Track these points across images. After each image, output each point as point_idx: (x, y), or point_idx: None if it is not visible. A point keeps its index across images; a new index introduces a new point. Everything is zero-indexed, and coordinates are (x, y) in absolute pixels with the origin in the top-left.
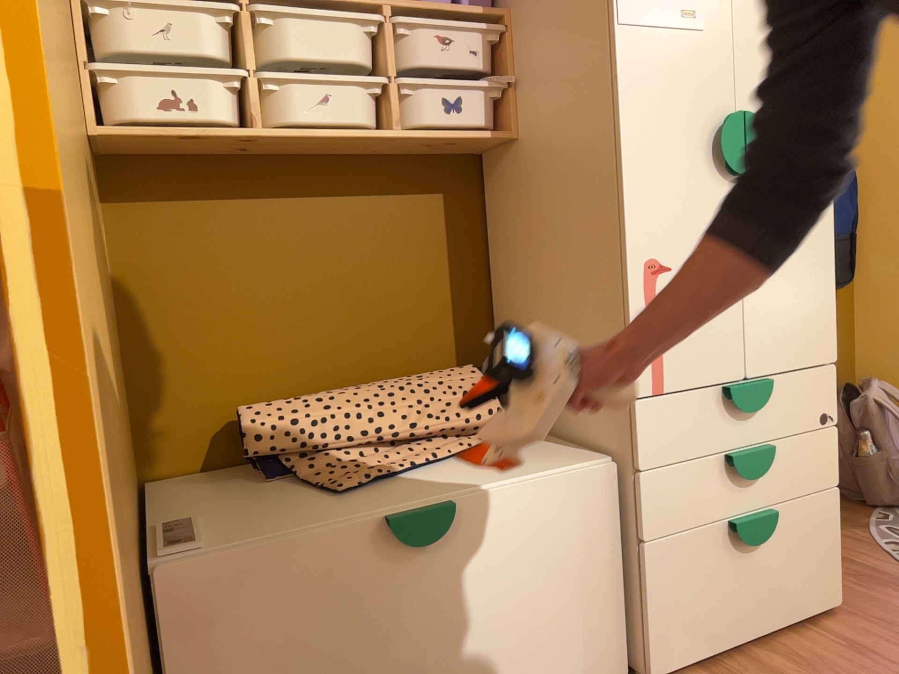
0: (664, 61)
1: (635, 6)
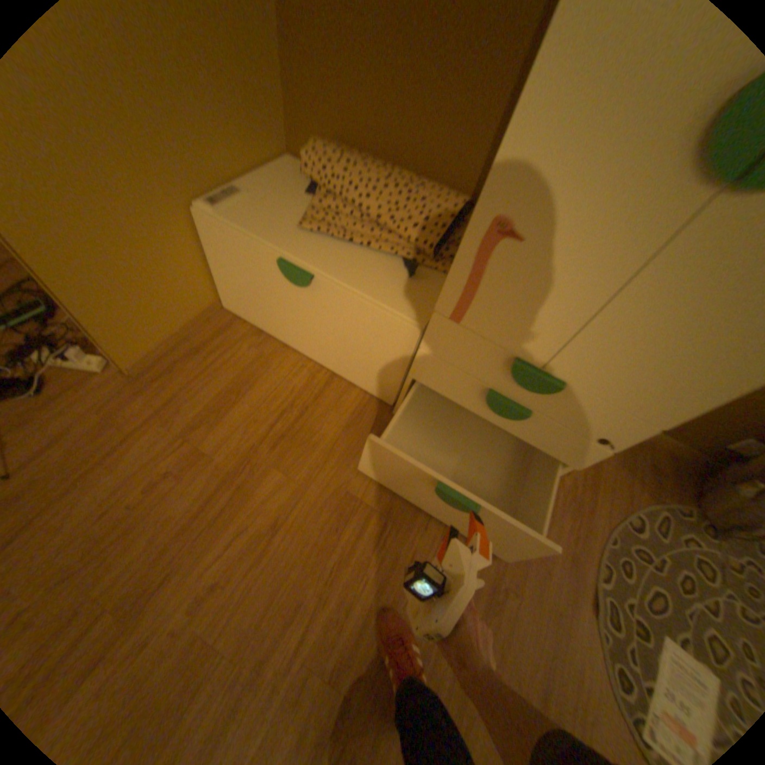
0: None
1: None
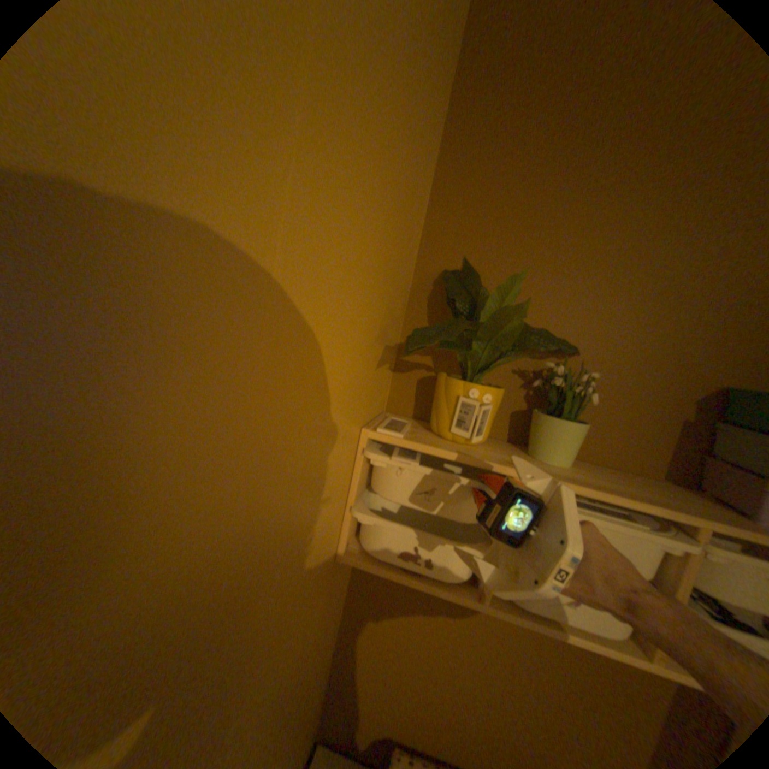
0: None
1: None
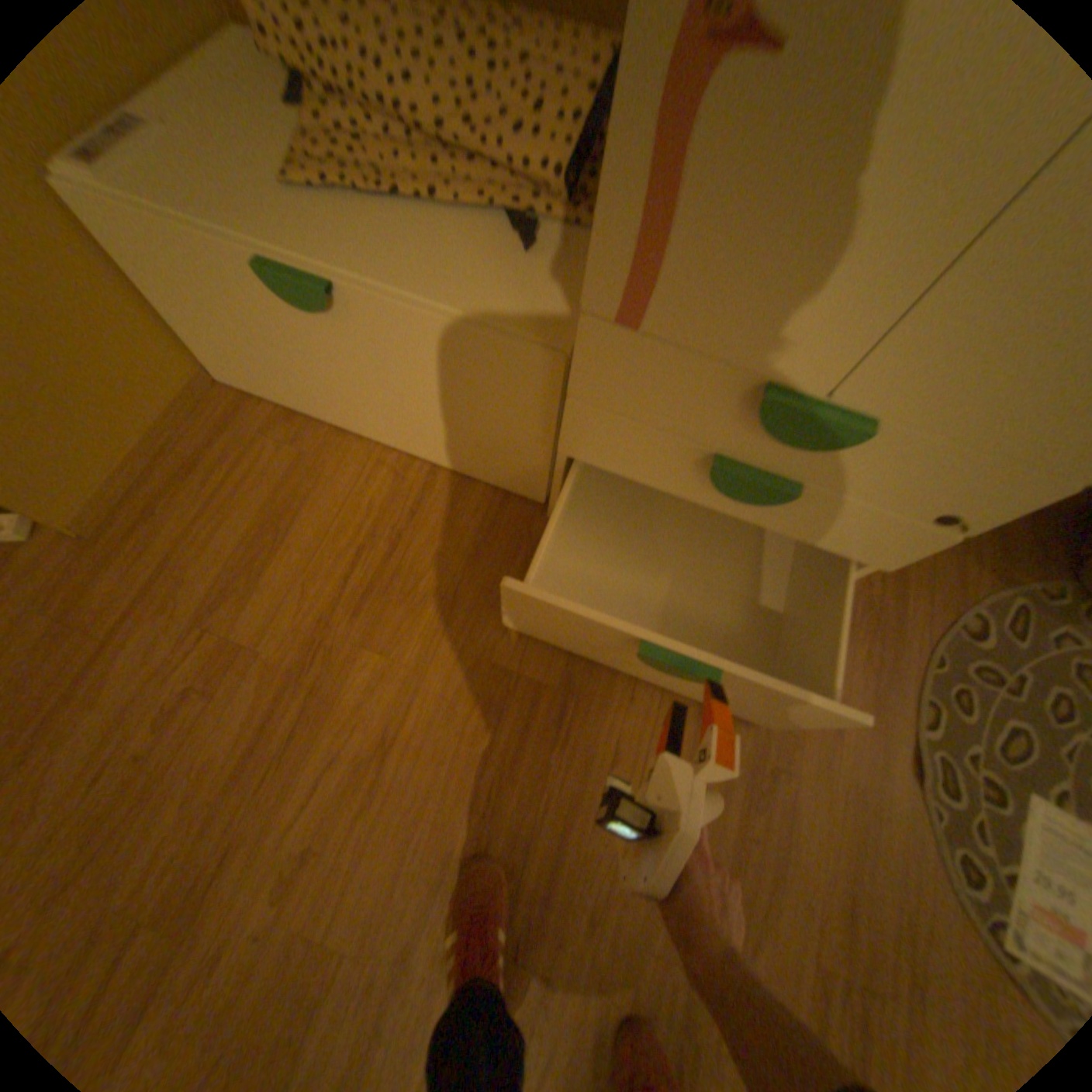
0: None
1: None
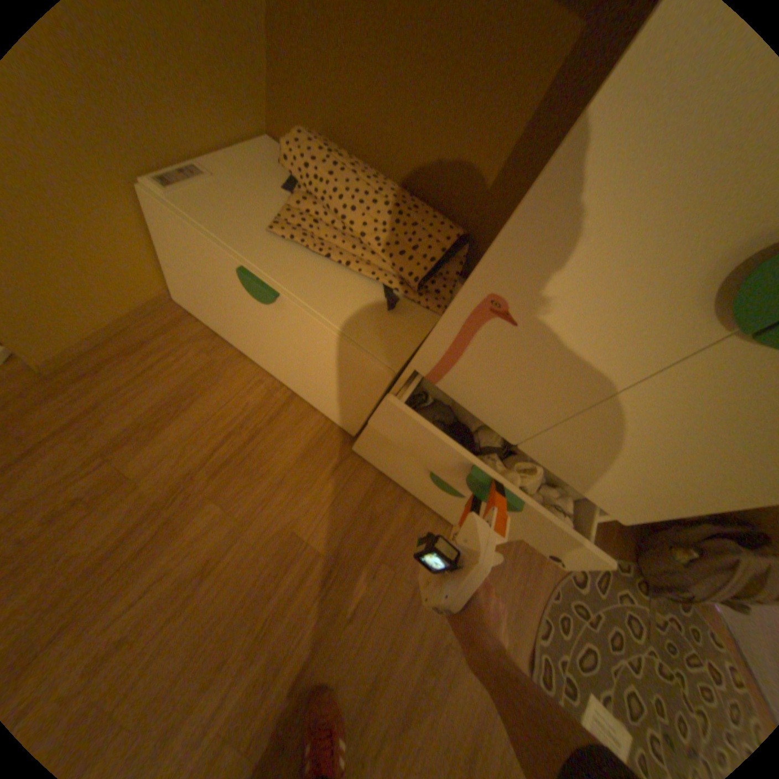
0: None
1: None
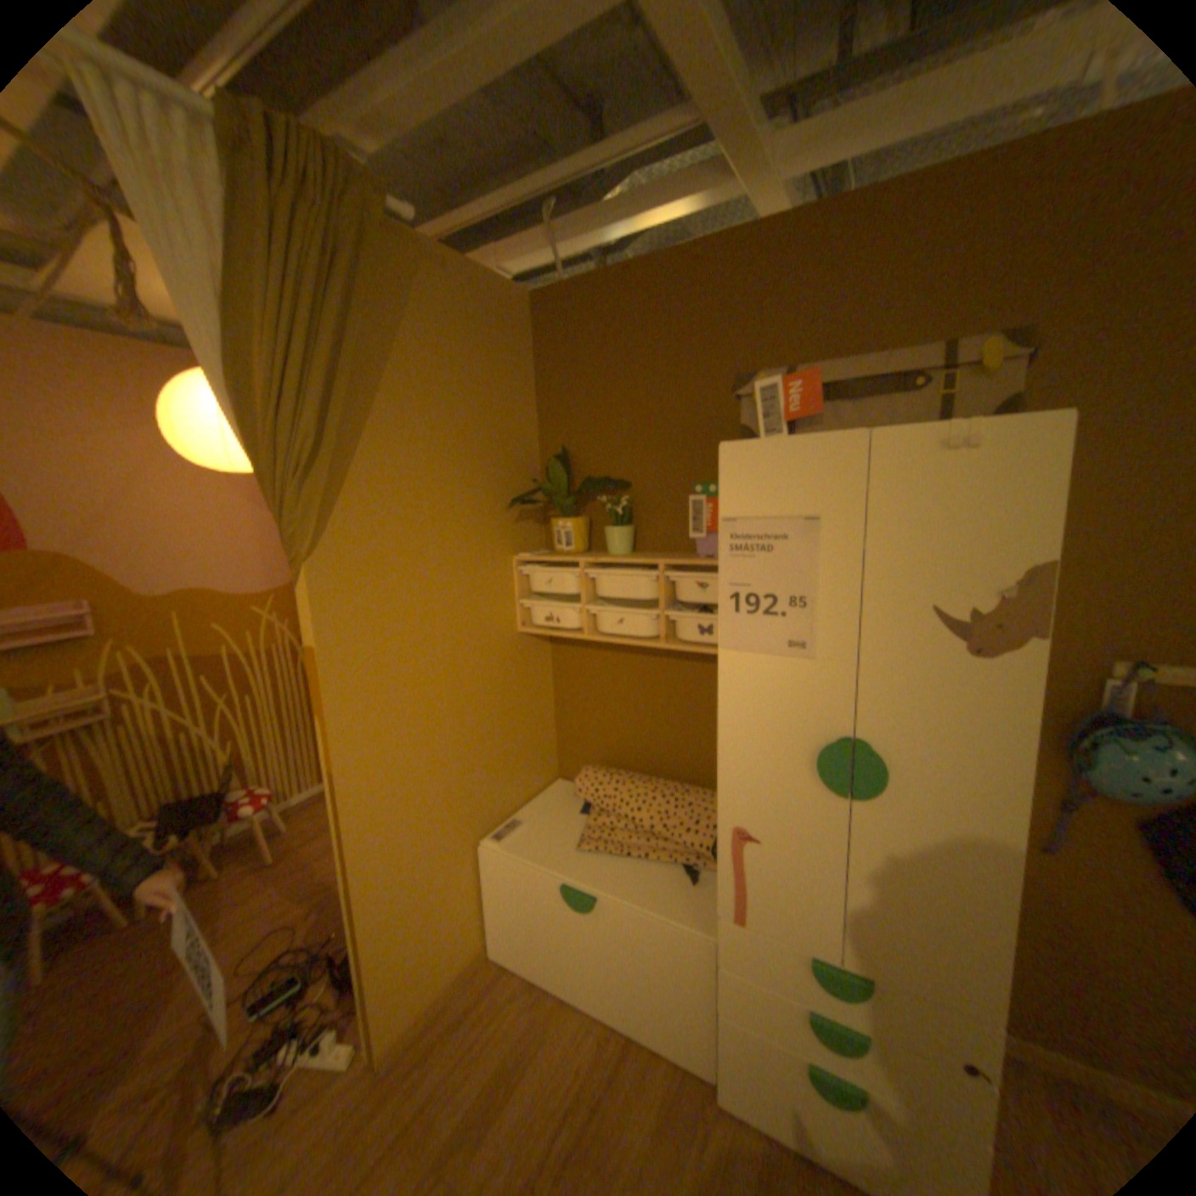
0: (766, 681)
1: (738, 635)
